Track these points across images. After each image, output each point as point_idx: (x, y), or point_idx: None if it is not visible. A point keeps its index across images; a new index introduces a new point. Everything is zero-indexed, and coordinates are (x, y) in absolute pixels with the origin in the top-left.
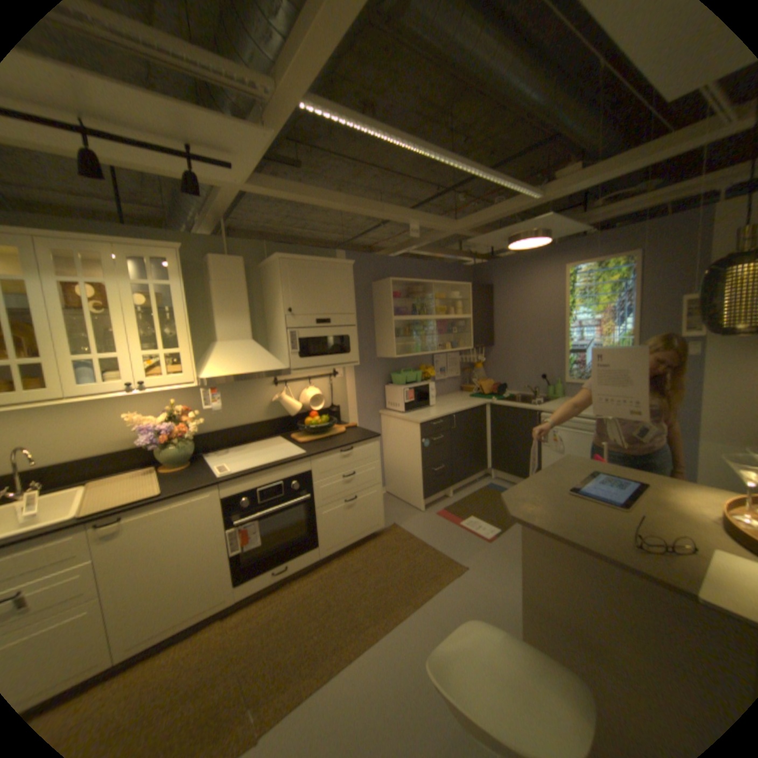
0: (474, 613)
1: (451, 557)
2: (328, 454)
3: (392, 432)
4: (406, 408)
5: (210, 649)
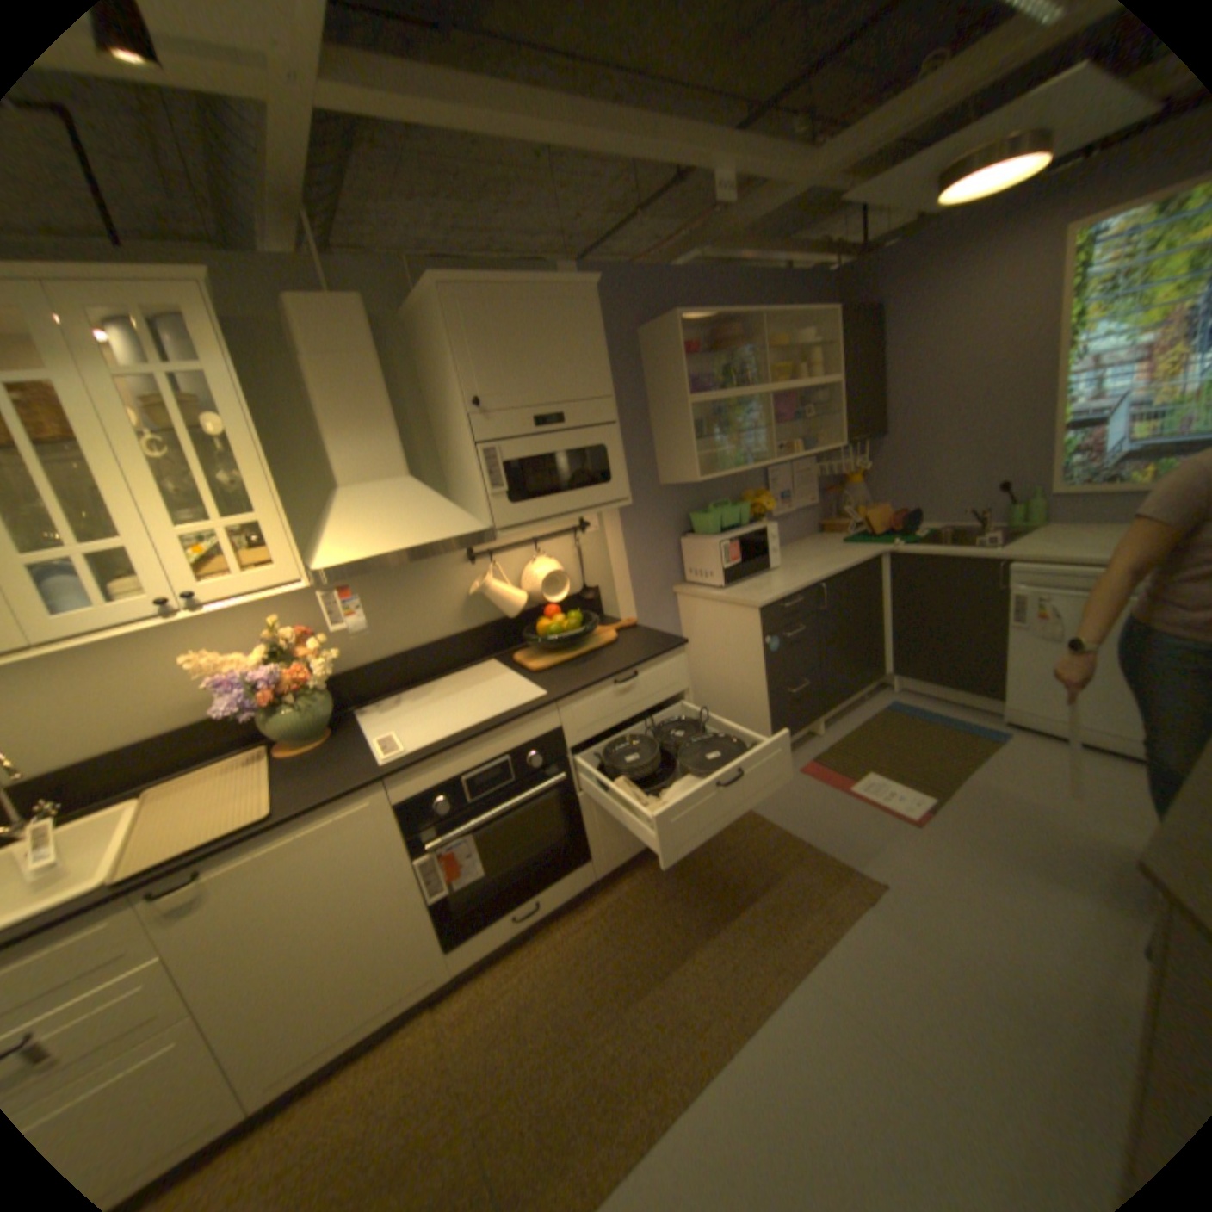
0: (923, 992)
1: (847, 863)
2: (591, 691)
3: (702, 626)
4: (726, 580)
5: (417, 1073)
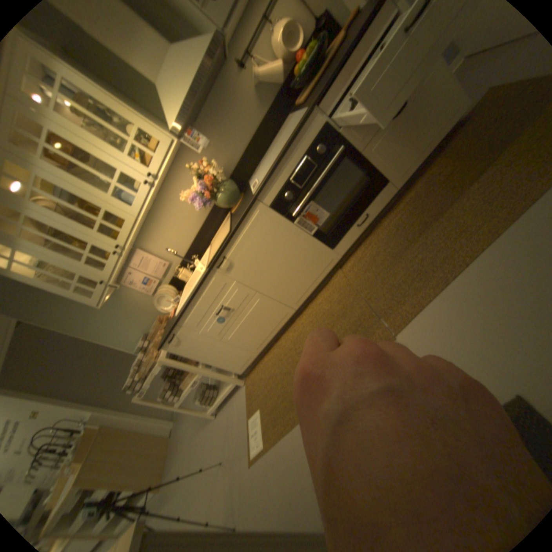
0: None
1: None
2: (334, 84)
3: None
4: None
5: (342, 286)
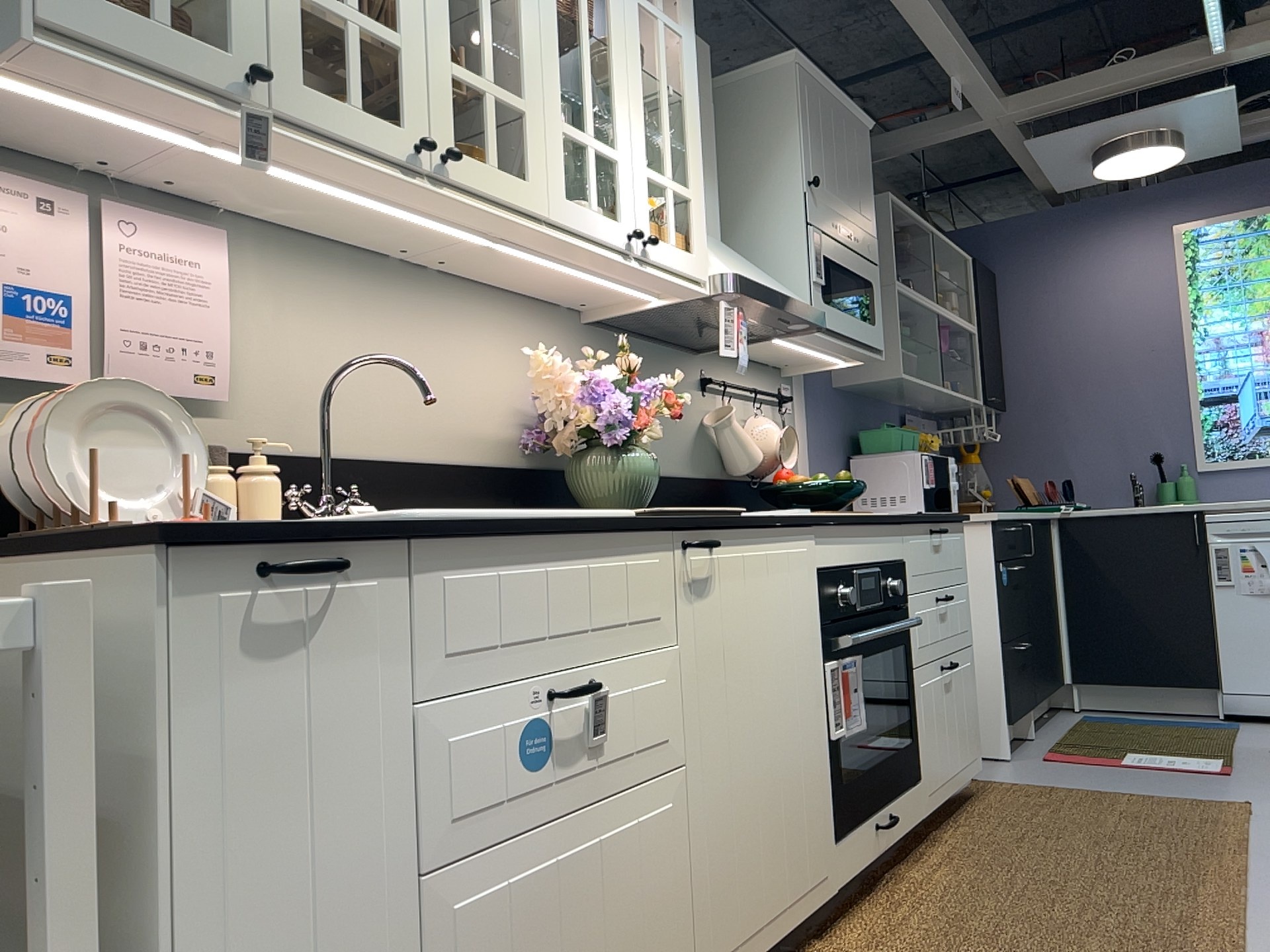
0: None
1: (1186, 796)
2: (921, 530)
3: None
4: (926, 504)
5: None
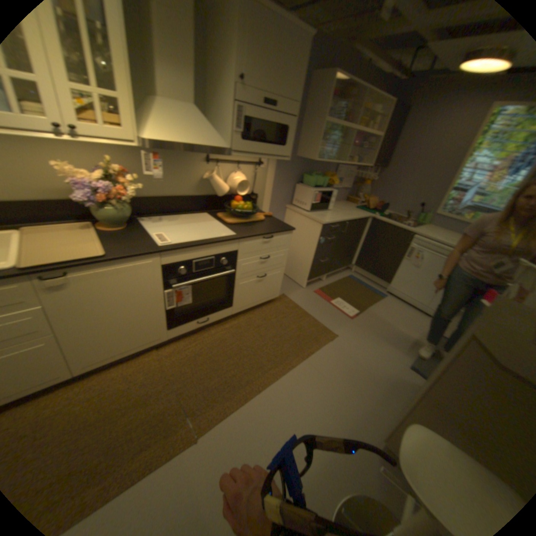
0: (344, 369)
1: (326, 326)
2: (254, 239)
3: (294, 225)
4: (312, 208)
5: (152, 370)
